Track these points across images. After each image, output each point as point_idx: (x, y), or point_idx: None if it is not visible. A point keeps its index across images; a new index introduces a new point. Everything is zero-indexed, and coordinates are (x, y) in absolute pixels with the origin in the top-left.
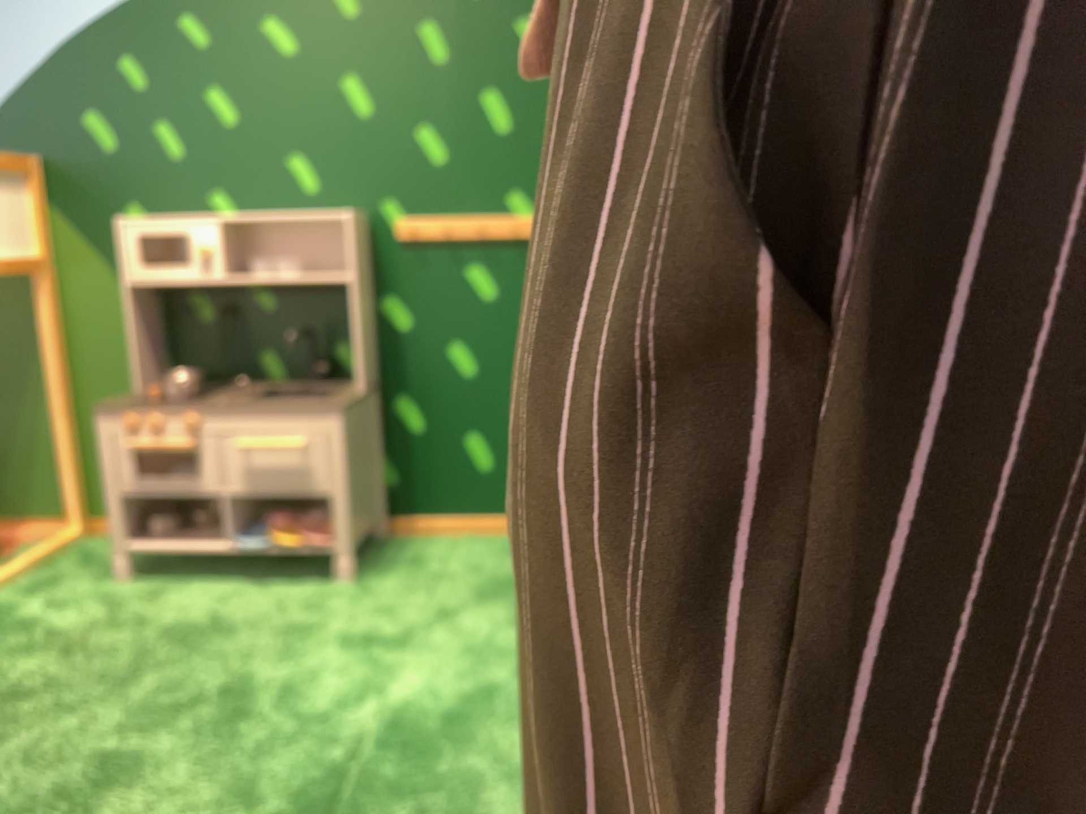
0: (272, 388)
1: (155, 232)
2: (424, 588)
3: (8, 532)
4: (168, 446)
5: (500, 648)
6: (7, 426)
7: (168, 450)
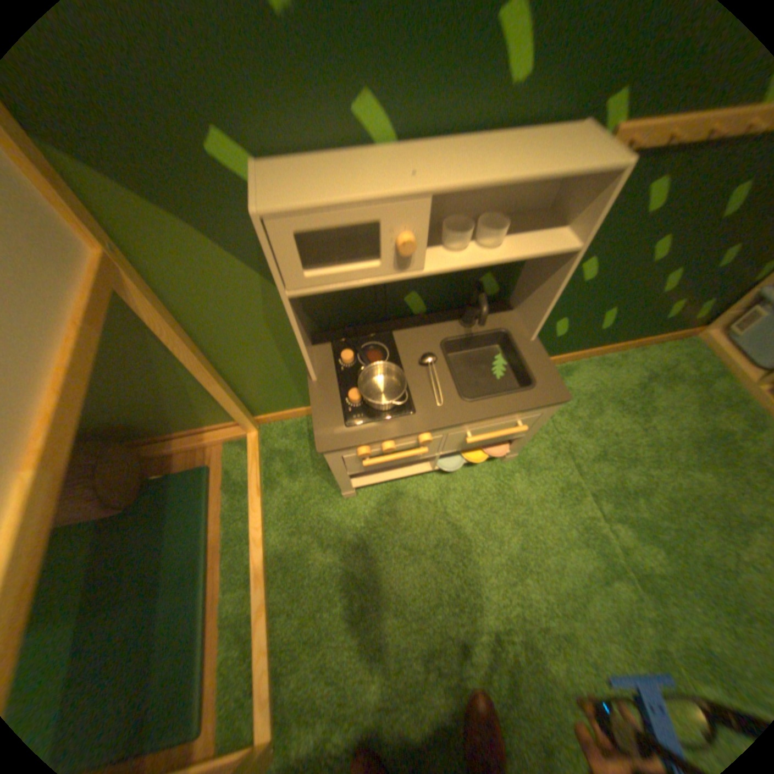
0: (425, 335)
1: (316, 224)
2: (554, 451)
3: (192, 444)
4: (400, 458)
5: (662, 524)
6: (143, 388)
7: (400, 458)
